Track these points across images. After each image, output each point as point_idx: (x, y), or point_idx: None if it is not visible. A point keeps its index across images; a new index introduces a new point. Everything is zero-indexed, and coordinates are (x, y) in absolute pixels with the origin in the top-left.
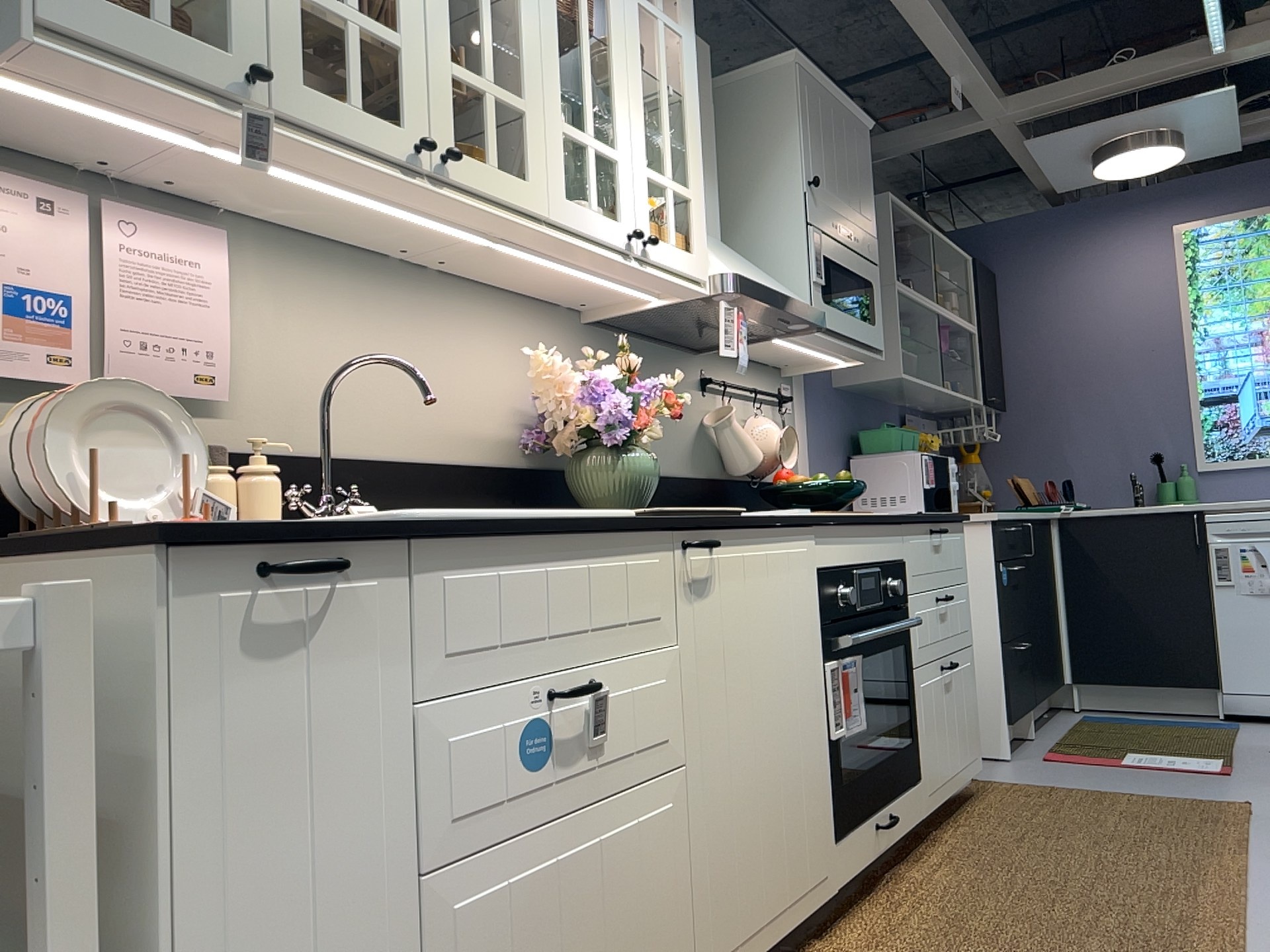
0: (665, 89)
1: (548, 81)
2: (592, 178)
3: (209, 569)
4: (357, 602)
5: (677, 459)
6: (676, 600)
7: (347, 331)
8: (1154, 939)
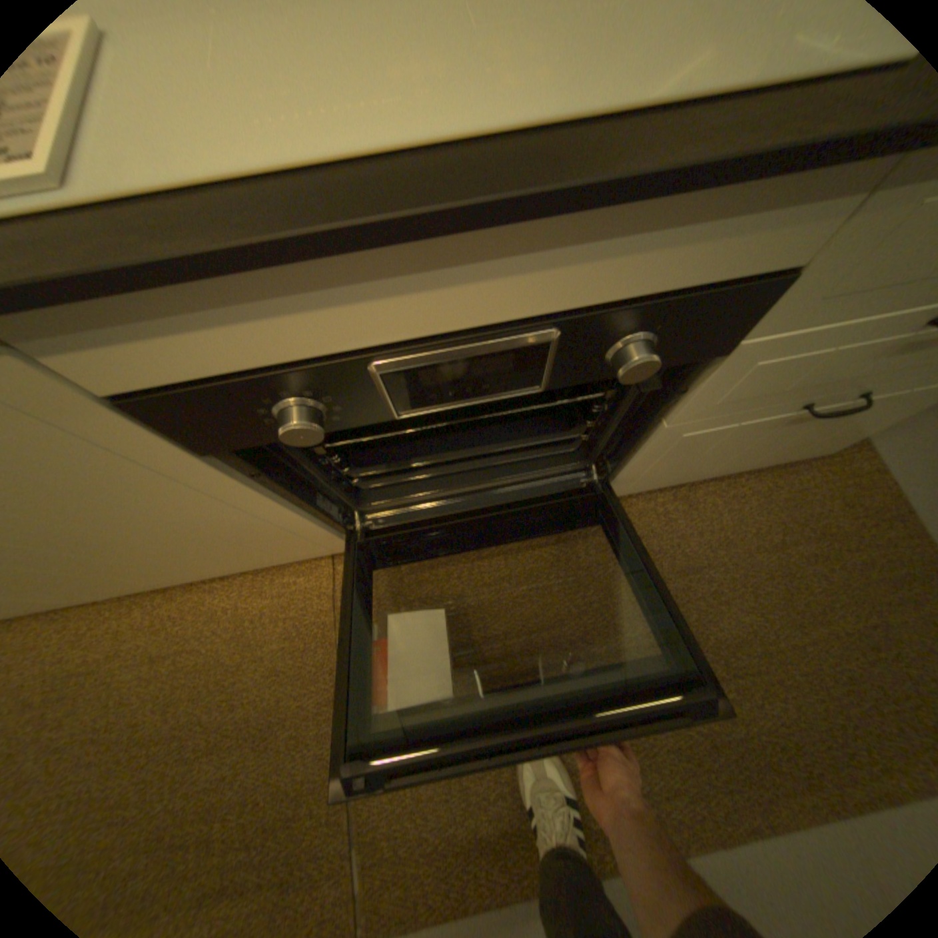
0: None
1: None
2: None
3: None
4: None
5: None
6: None
7: None
8: (512, 802)
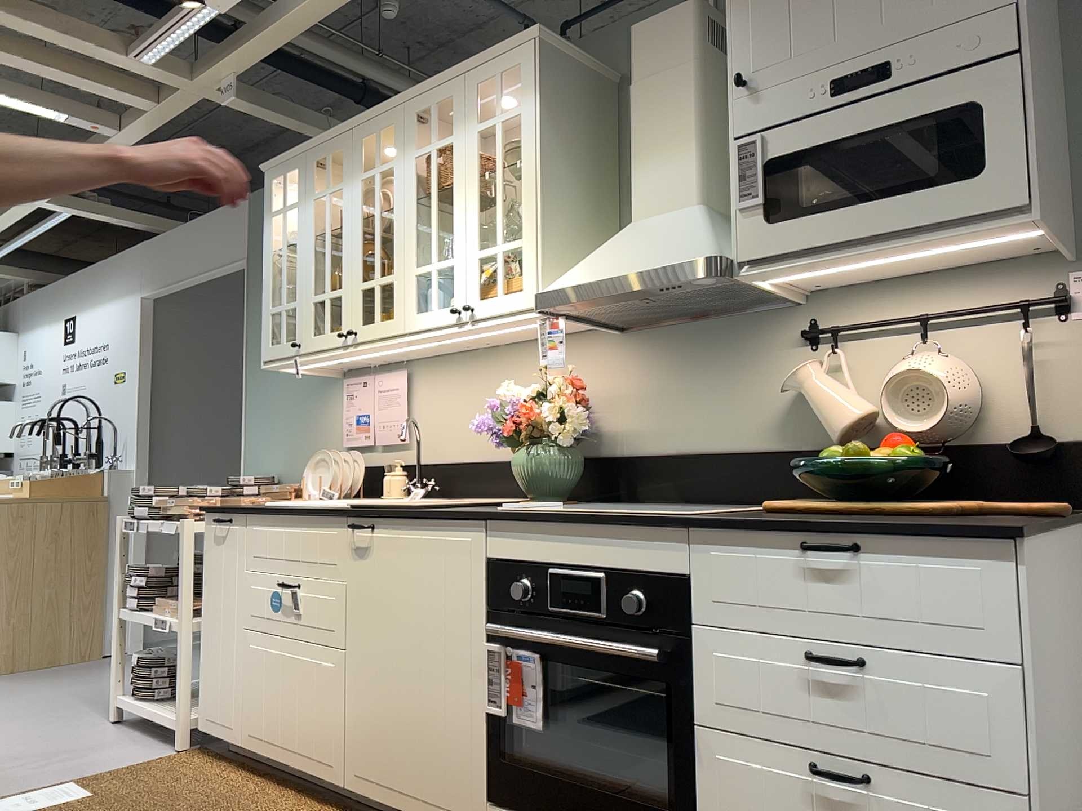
0: (497, 175)
1: (406, 251)
2: (437, 287)
3: (212, 518)
4: (235, 532)
5: (747, 433)
6: (345, 556)
7: (456, 396)
8: None
